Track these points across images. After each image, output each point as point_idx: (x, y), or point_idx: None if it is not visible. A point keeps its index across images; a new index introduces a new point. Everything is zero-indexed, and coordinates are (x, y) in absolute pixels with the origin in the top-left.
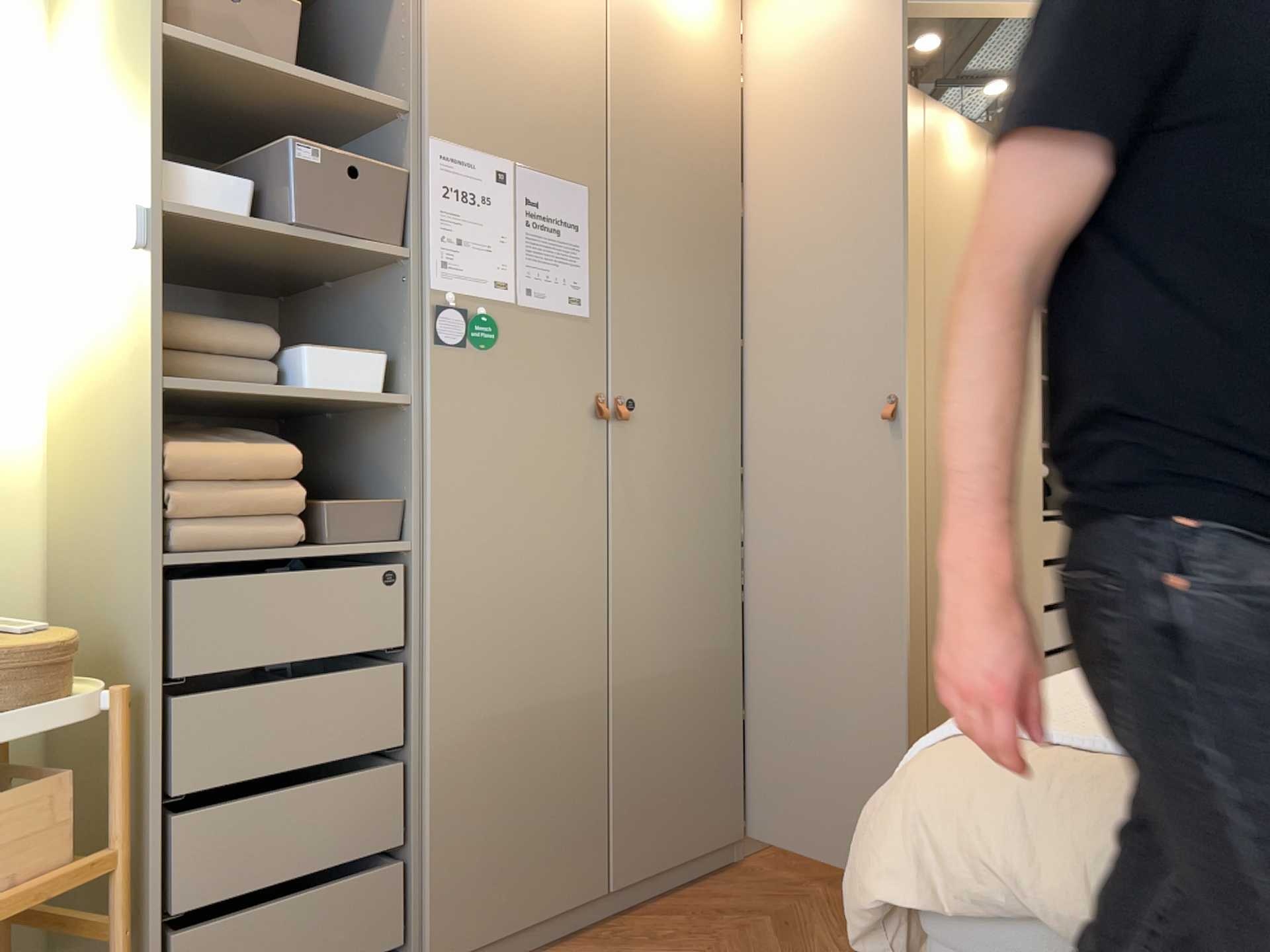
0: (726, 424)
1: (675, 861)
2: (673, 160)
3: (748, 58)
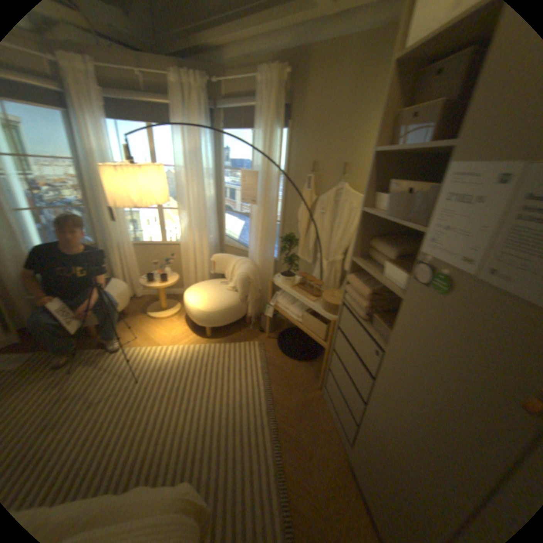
0: None
1: None
2: None
3: None
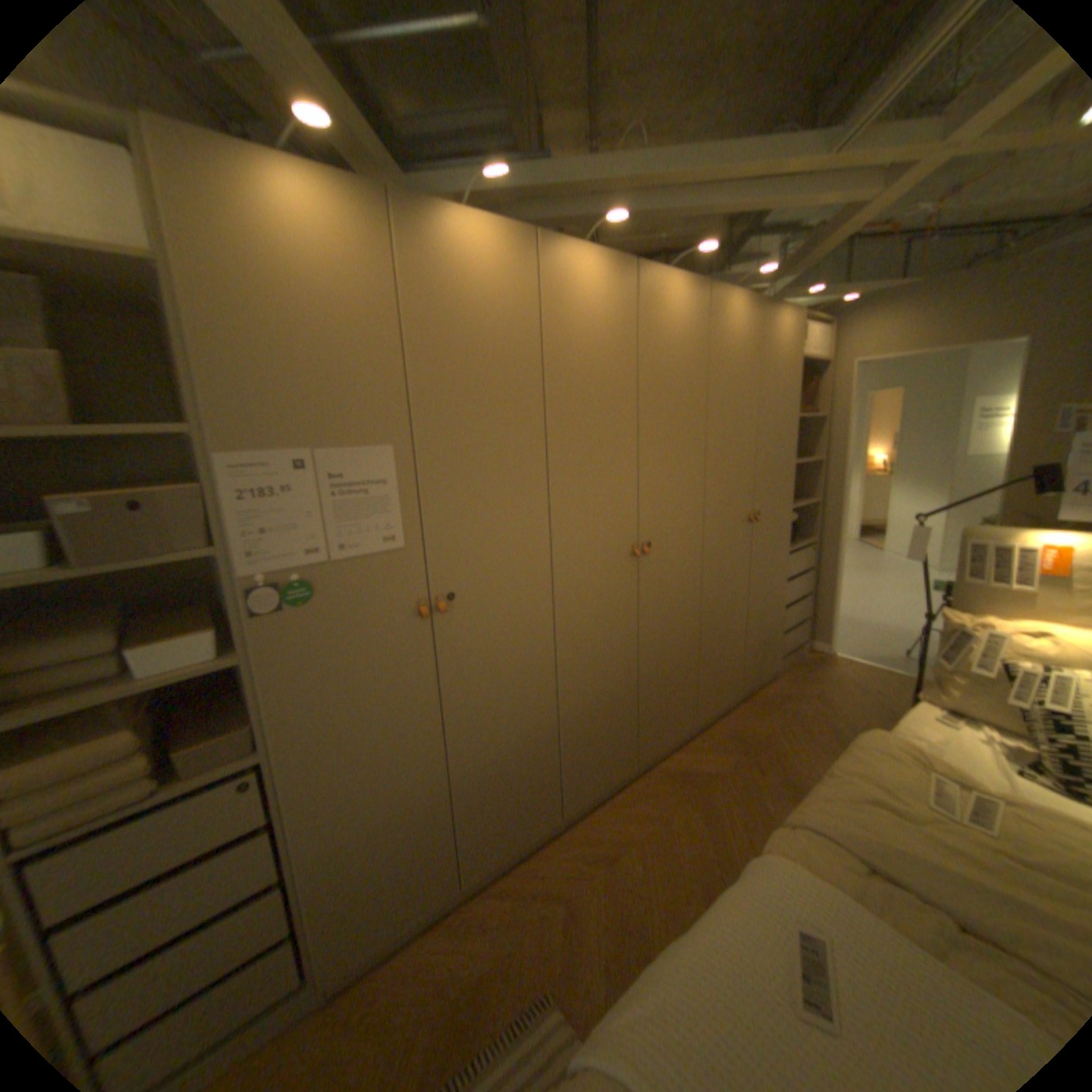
0: (535, 583)
1: (510, 855)
2: (475, 401)
3: (543, 294)
